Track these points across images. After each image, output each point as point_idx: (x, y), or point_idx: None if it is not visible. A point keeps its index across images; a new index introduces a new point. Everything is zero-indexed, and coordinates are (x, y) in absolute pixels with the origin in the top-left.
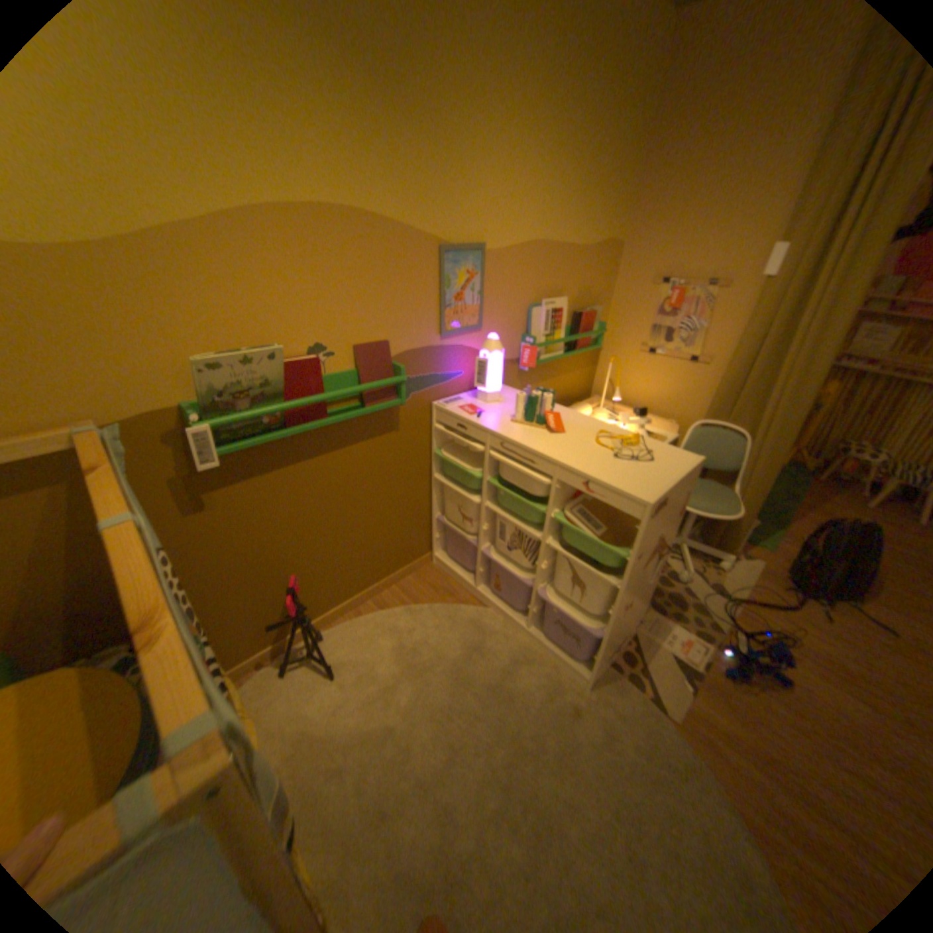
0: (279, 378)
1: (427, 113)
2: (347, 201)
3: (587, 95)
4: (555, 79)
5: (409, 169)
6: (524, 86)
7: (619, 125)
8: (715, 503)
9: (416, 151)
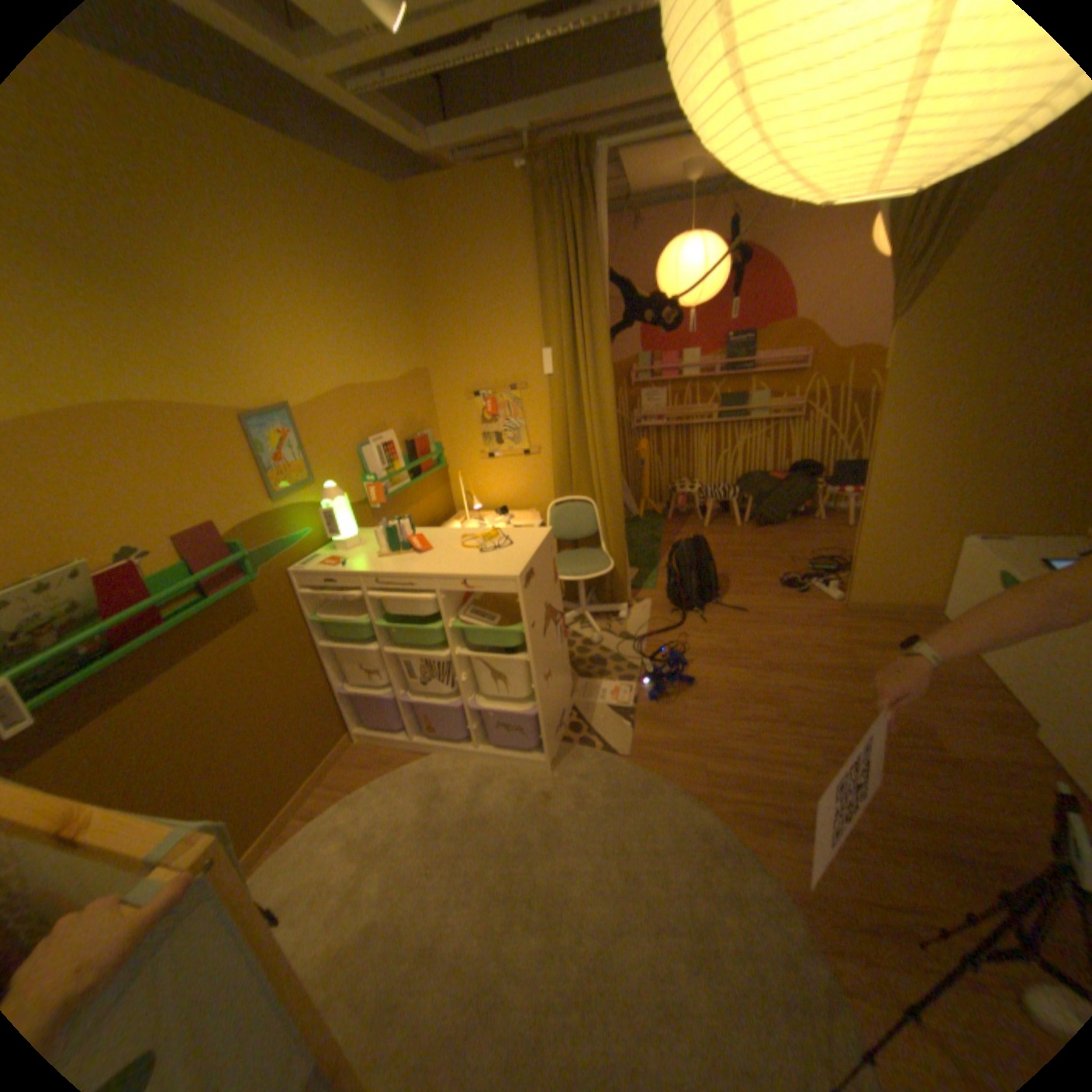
0: (90, 595)
1: (180, 300)
2: (115, 396)
3: (340, 259)
4: (304, 251)
5: (179, 352)
6: (275, 261)
7: (380, 276)
8: (589, 564)
9: (180, 335)
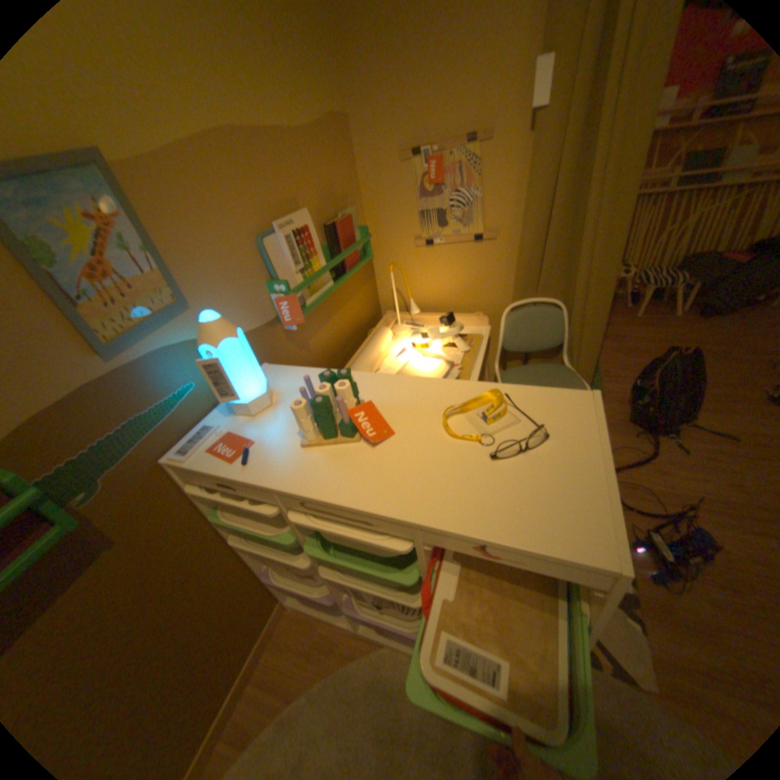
0: None
1: None
2: None
3: None
4: None
5: None
6: None
7: None
8: None
9: None
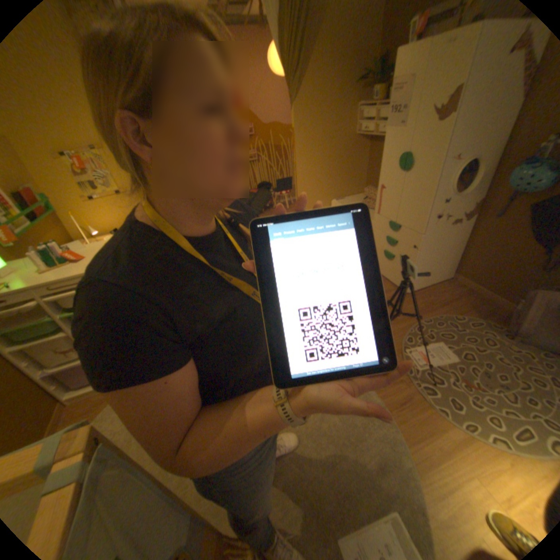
0: None
1: None
2: None
3: None
4: None
5: None
6: None
7: None
8: None
9: None
